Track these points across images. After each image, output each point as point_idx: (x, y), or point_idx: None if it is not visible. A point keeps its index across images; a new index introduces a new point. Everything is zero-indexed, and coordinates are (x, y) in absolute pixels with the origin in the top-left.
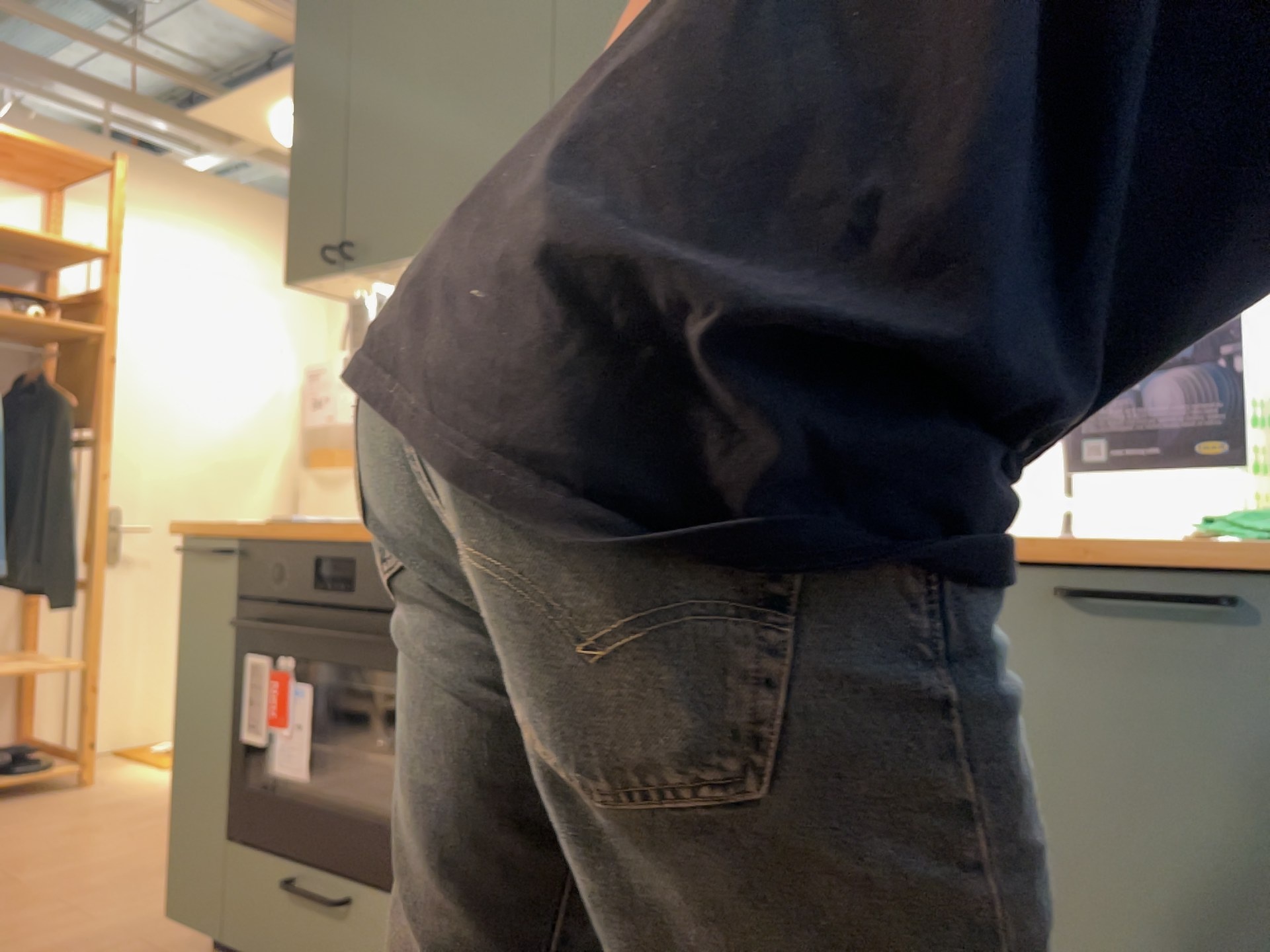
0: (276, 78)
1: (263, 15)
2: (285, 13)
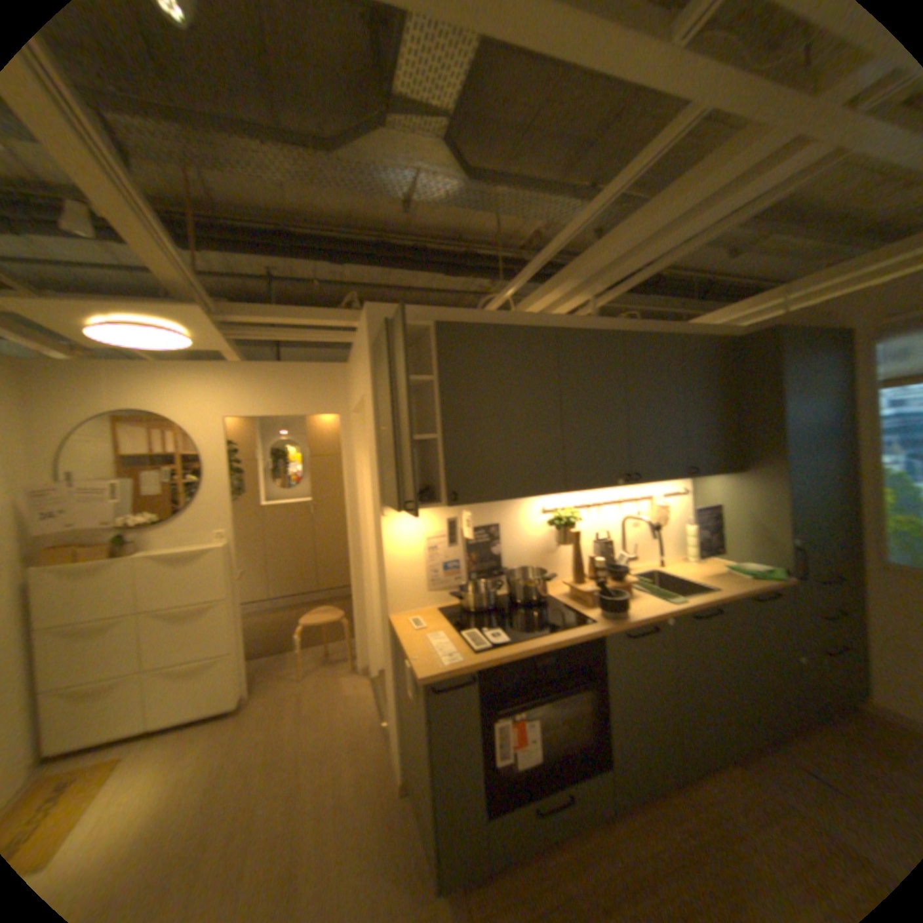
0: (147, 305)
1: (171, 268)
2: (184, 270)
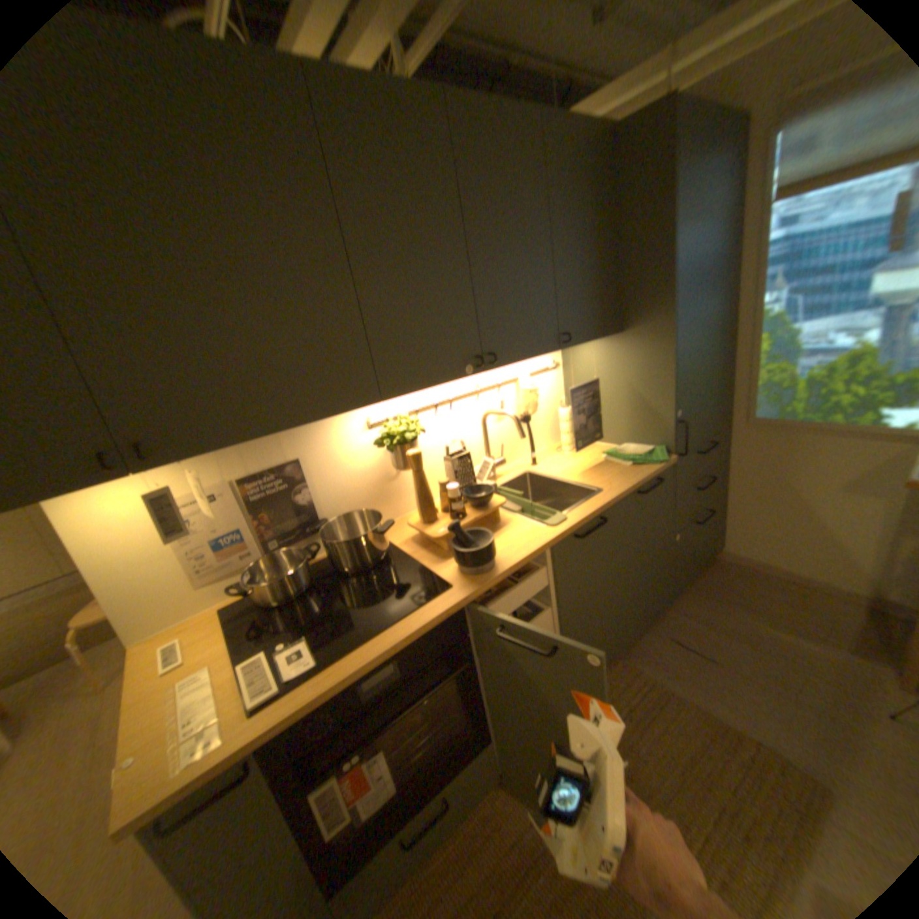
0: None
1: None
2: None
